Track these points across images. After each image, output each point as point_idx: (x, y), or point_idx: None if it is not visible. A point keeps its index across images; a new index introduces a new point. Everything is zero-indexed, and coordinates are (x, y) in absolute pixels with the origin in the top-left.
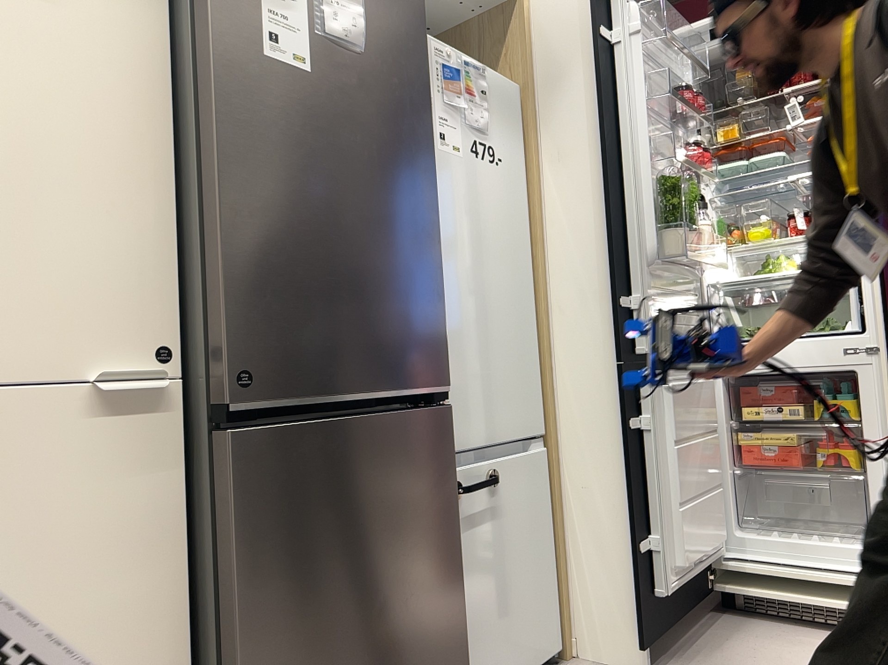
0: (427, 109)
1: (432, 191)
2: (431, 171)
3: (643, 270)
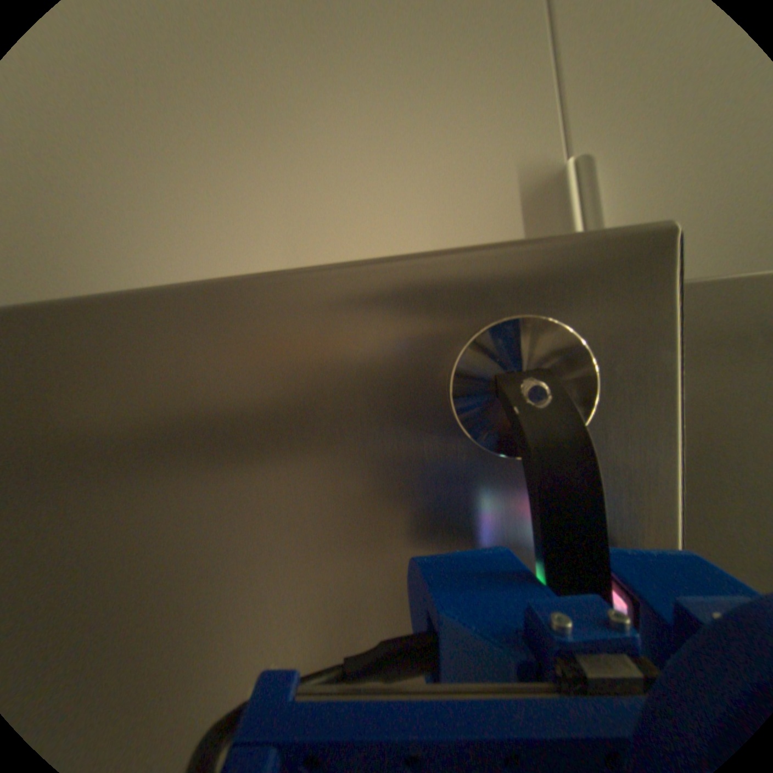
0: None
1: None
2: None
3: None
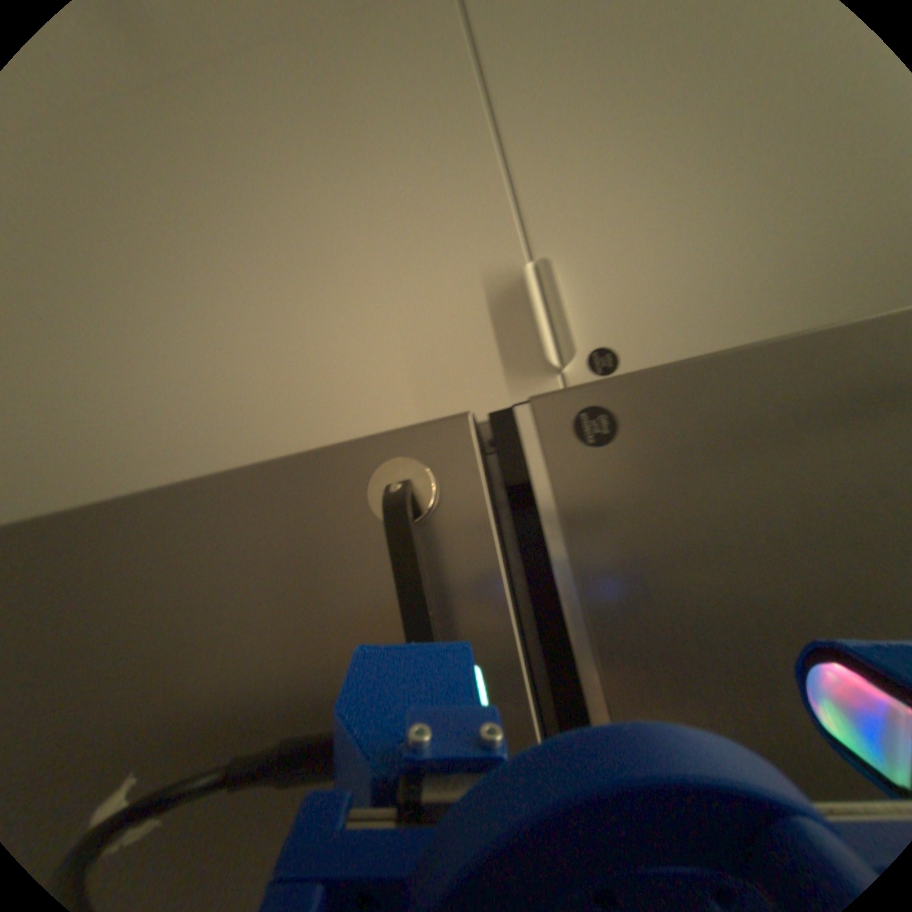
0: None
1: None
2: None
3: None
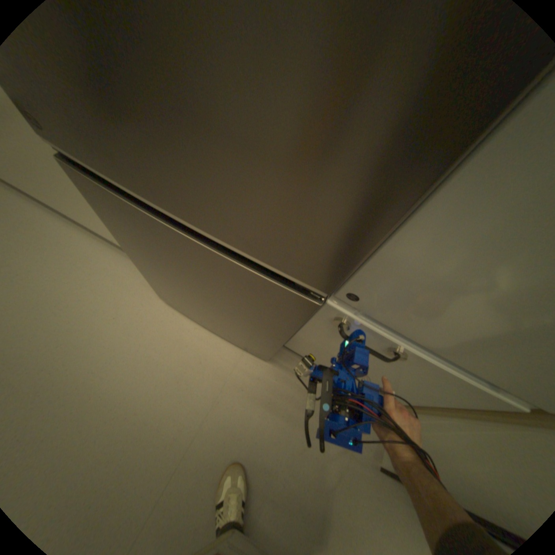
0: None
1: None
2: None
3: None
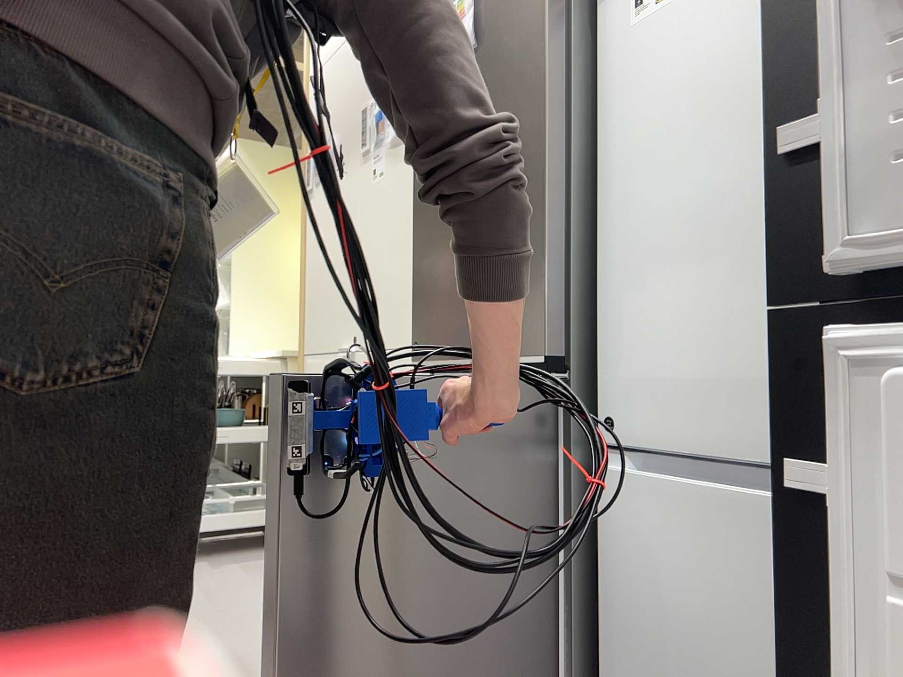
0: (541, 30)
1: (540, 129)
2: (541, 104)
3: (856, 8)
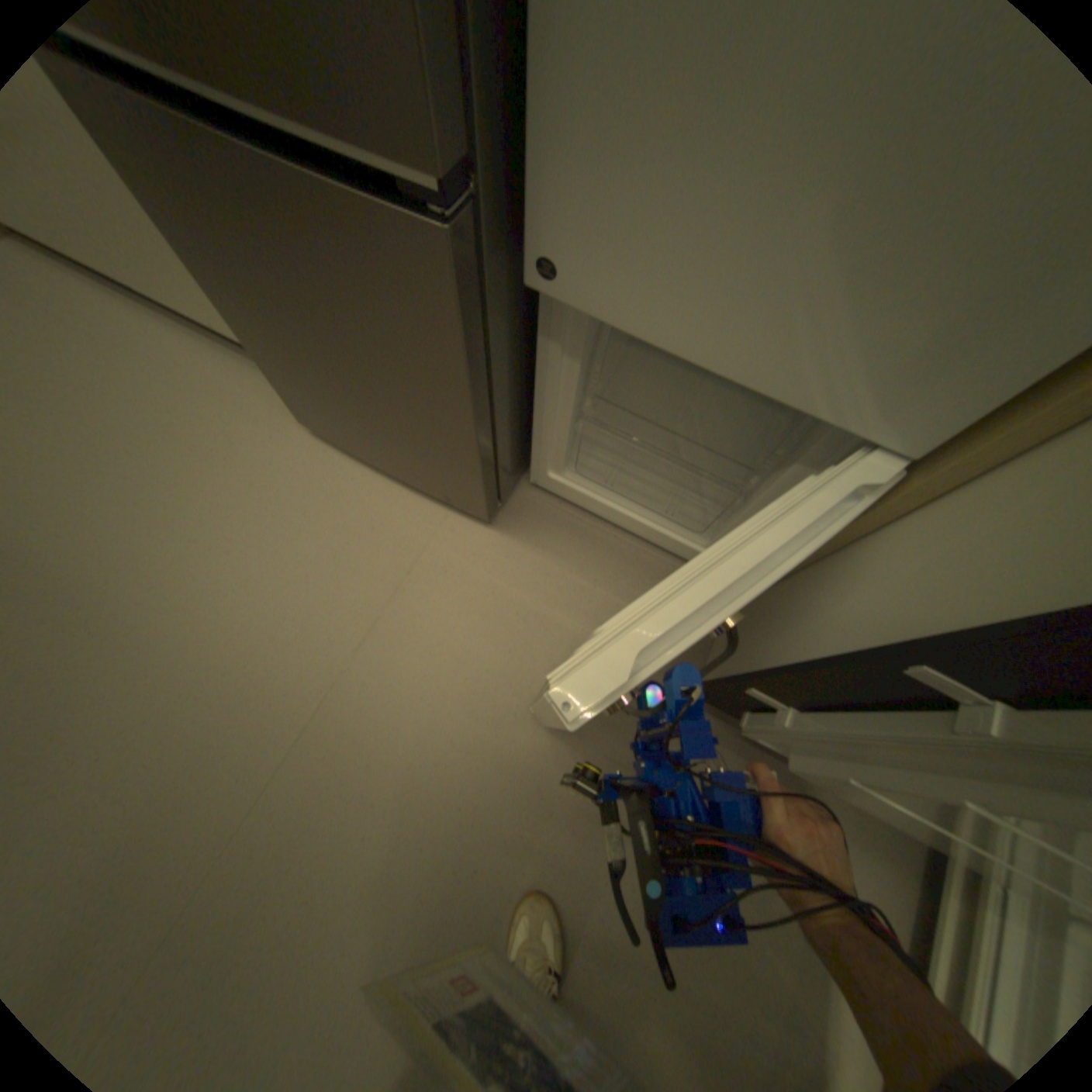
0: None
1: None
2: None
3: None
